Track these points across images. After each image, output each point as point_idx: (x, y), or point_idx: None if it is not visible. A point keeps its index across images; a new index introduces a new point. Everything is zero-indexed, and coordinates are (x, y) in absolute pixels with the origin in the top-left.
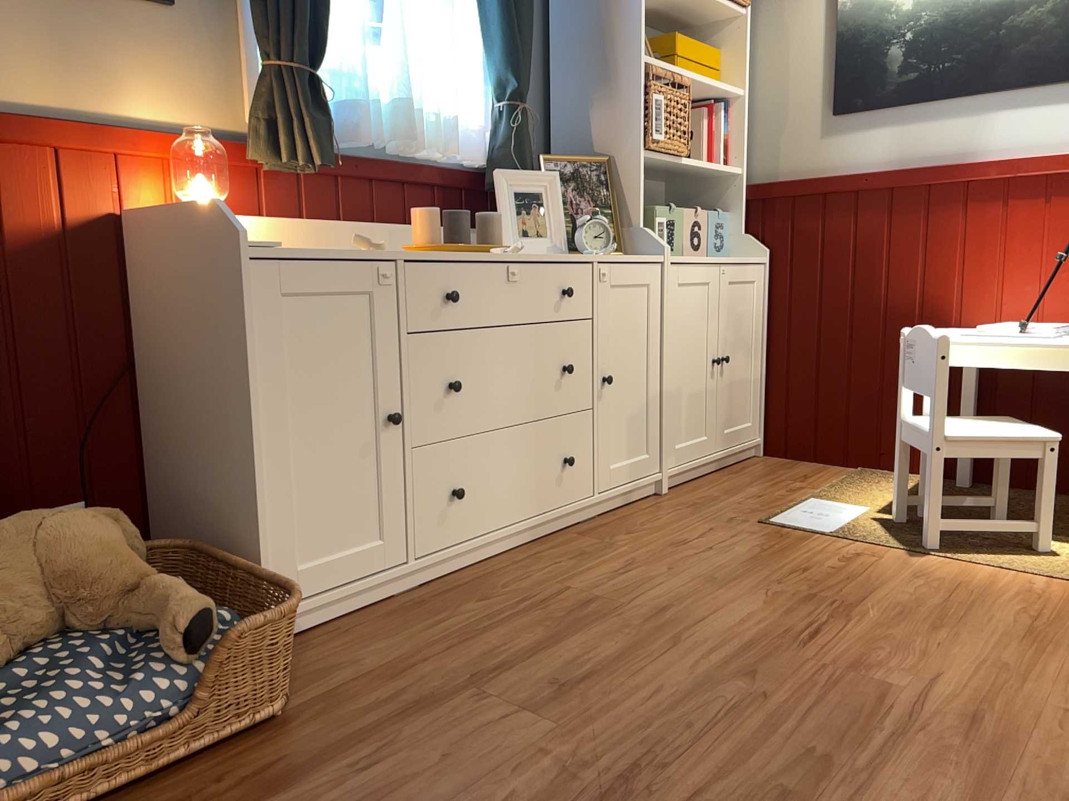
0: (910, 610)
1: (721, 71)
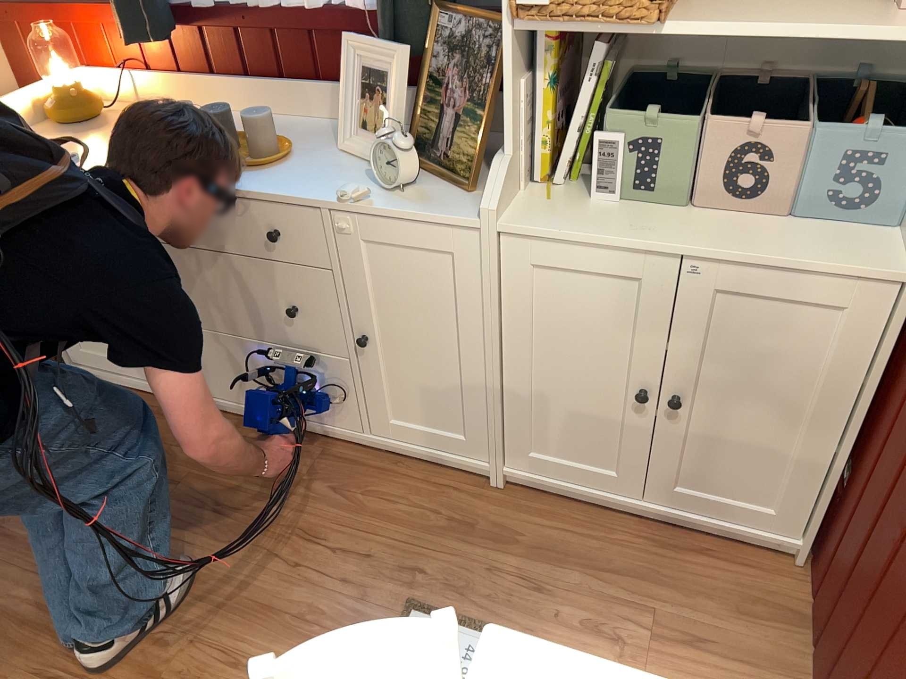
0: None
1: None
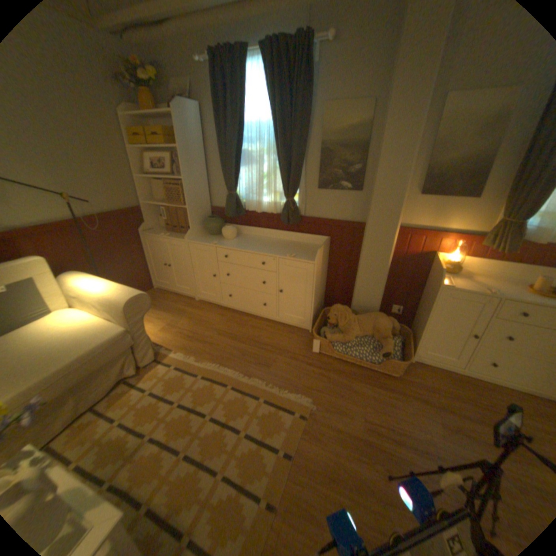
0: None
1: None
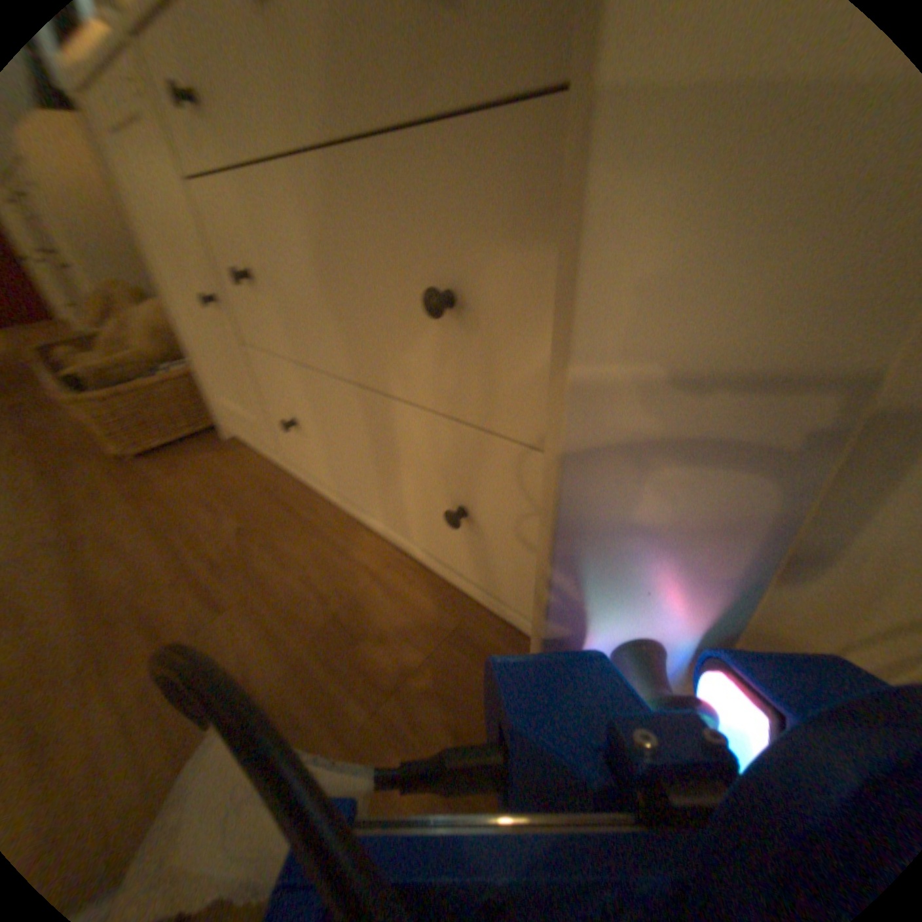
0: None
1: None
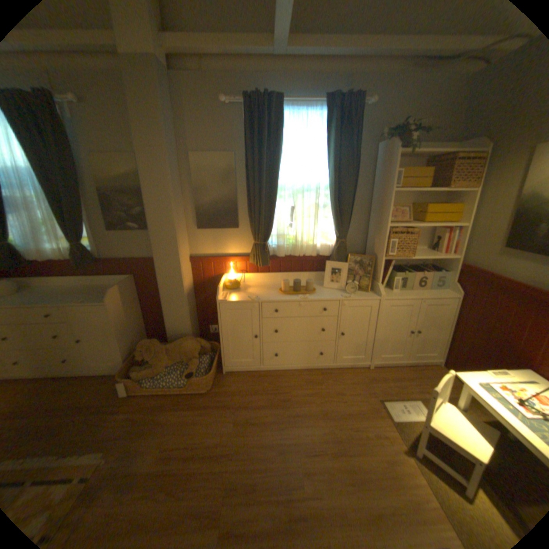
0: (359, 473)
1: (463, 212)
